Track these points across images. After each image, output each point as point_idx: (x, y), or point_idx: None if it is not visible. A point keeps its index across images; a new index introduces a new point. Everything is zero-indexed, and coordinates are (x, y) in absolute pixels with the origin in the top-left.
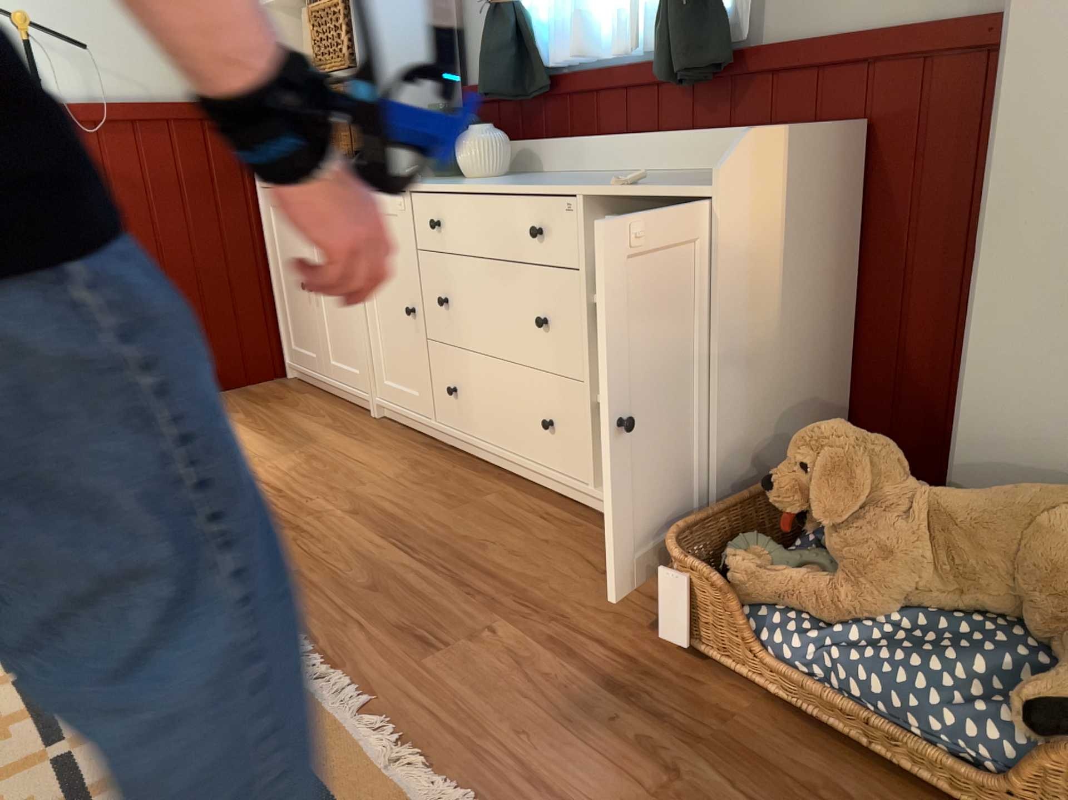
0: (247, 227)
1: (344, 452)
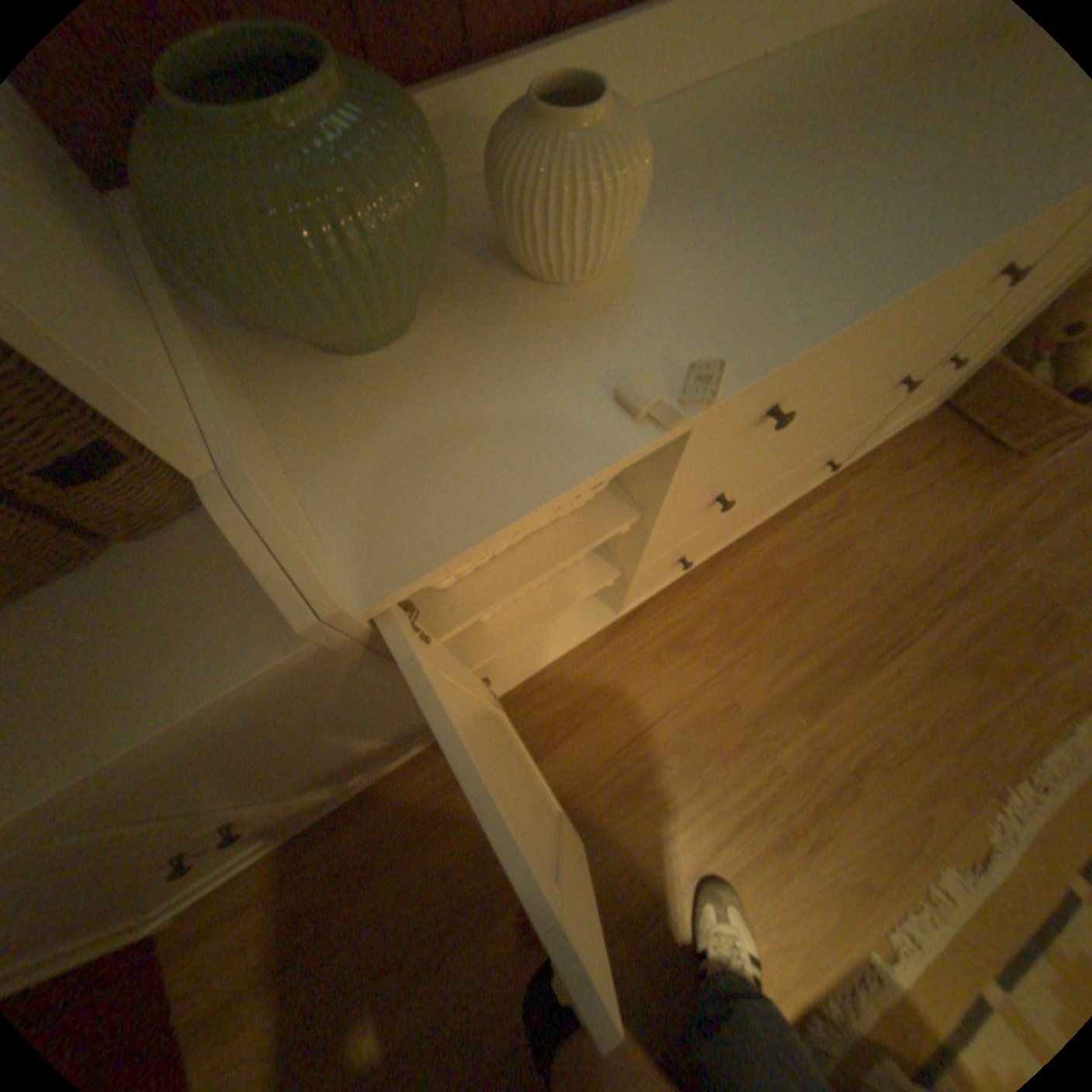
0: None
1: (617, 741)
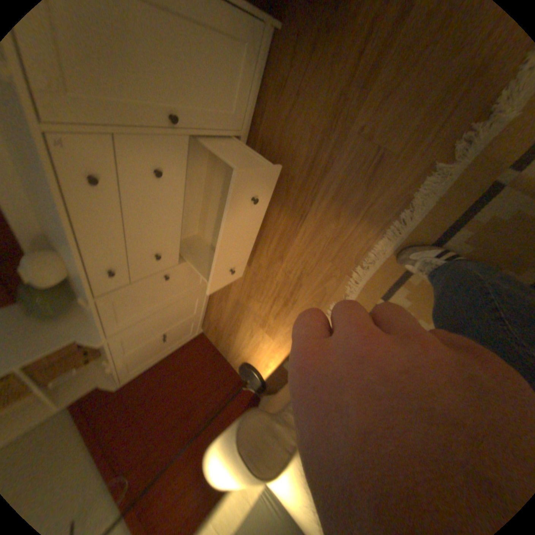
0: (141, 377)
1: (239, 282)
